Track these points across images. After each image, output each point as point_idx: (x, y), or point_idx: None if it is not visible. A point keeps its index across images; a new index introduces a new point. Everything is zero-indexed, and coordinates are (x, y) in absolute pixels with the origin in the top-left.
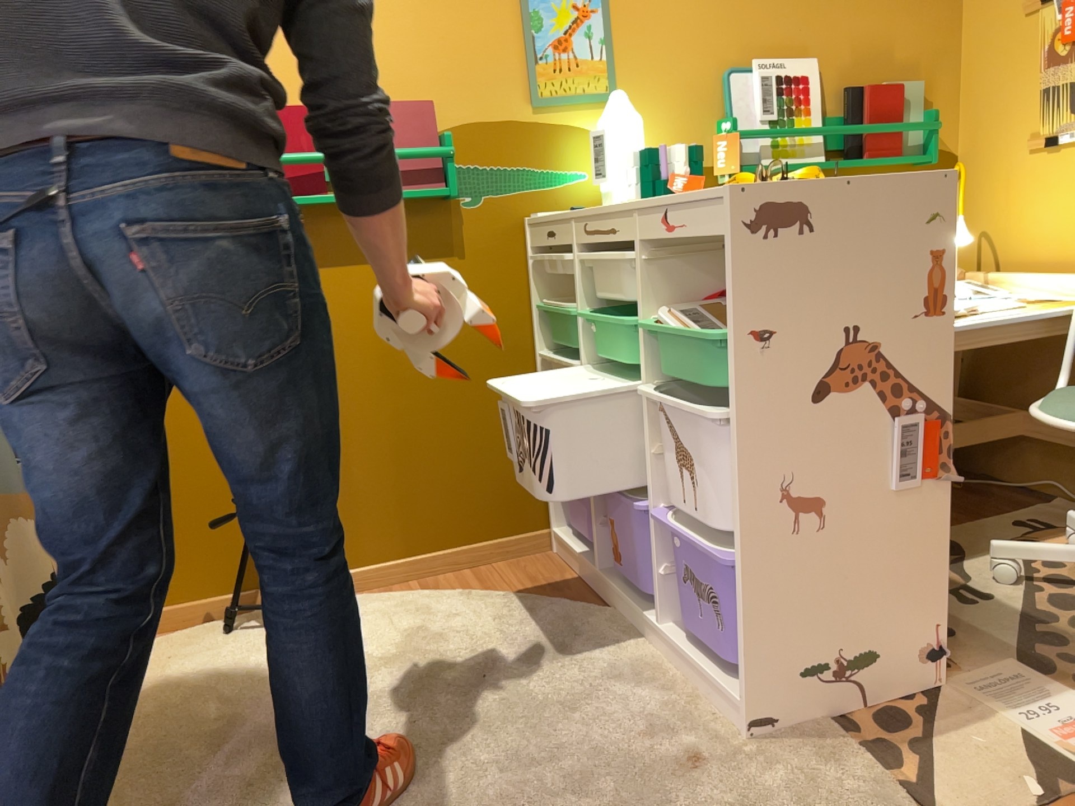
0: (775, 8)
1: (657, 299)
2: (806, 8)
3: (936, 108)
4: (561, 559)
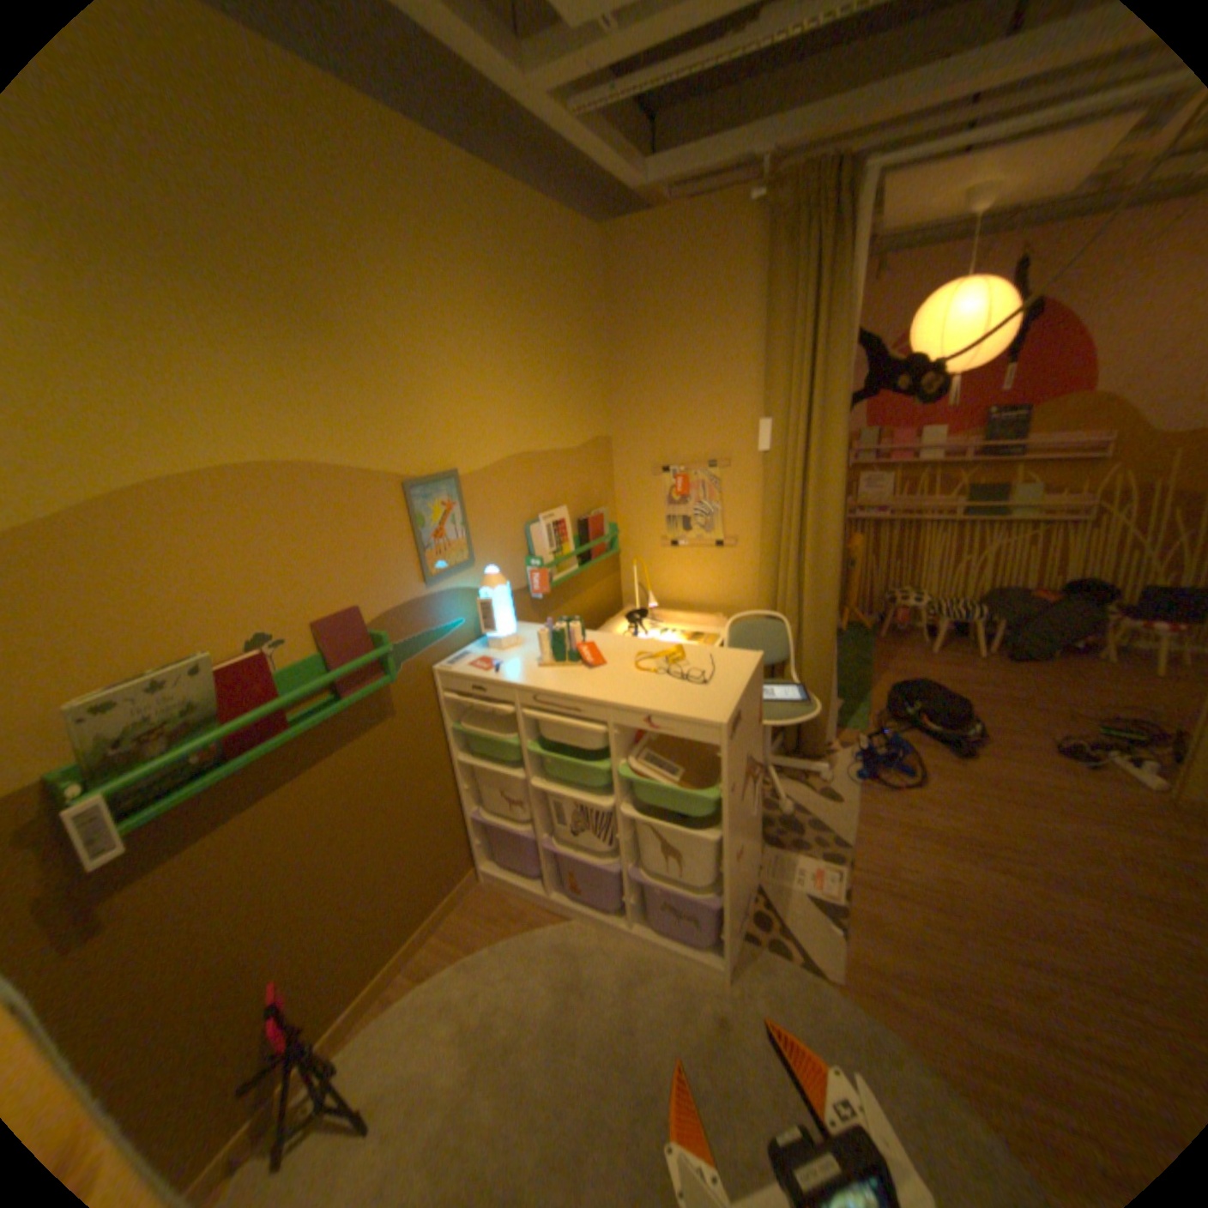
0: (544, 477)
1: (620, 751)
2: (556, 474)
3: (609, 518)
4: (493, 887)
